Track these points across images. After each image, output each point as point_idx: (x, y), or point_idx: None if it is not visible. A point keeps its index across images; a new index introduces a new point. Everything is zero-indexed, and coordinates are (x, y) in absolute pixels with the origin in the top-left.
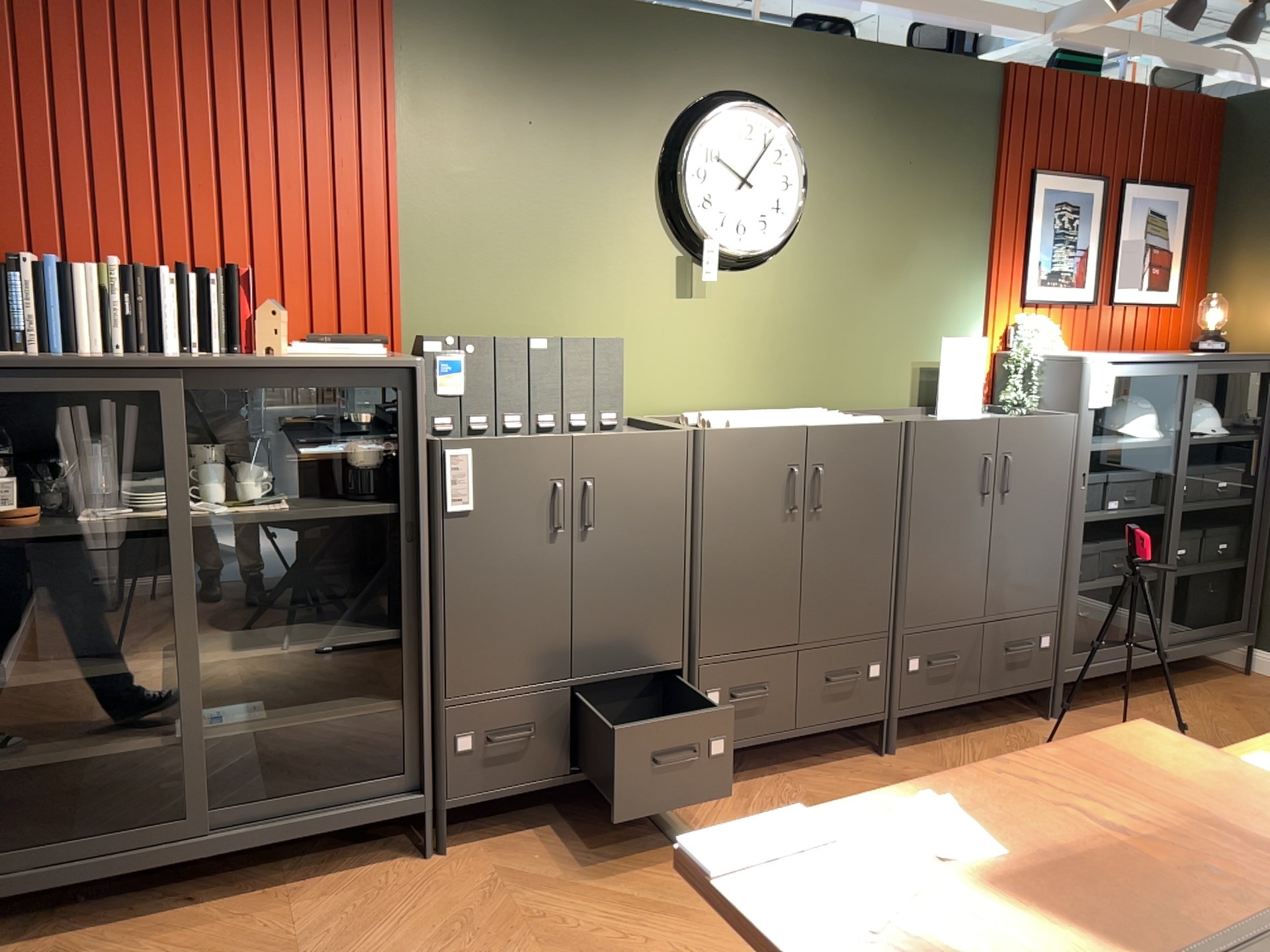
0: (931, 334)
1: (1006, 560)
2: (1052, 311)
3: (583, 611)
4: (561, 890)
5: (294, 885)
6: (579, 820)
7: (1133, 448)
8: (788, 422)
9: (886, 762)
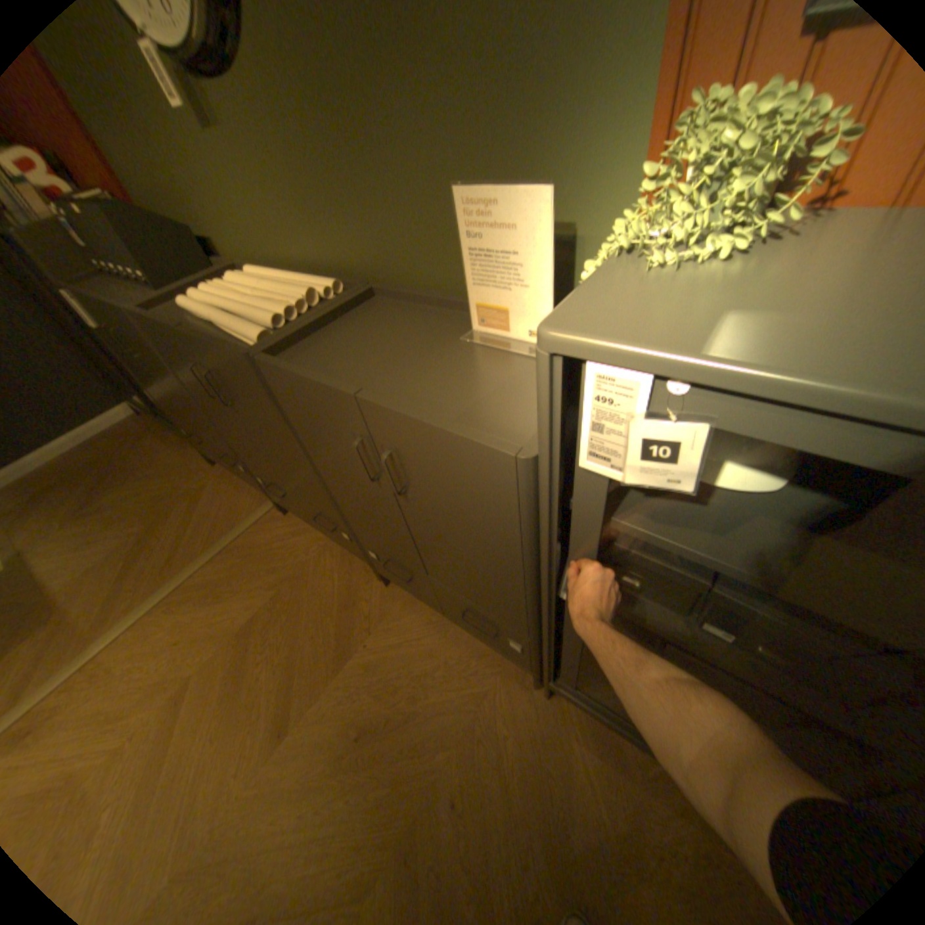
0: (507, 161)
1: (434, 553)
2: None
3: (174, 402)
4: (189, 513)
5: (187, 446)
6: (251, 488)
7: (789, 599)
8: (200, 314)
9: (372, 585)
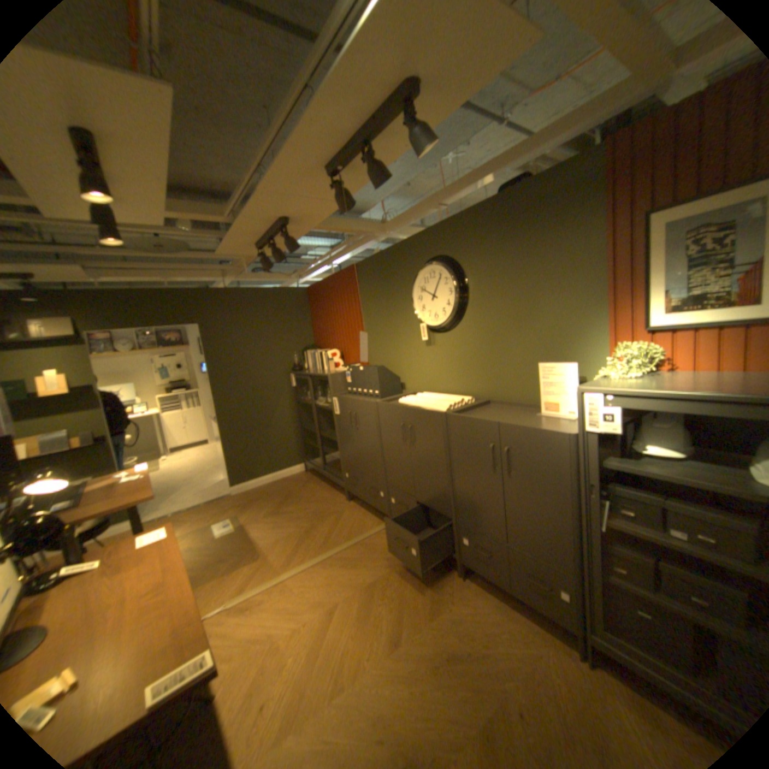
0: (558, 358)
1: (518, 517)
2: (700, 333)
3: (360, 452)
4: (335, 522)
5: (333, 491)
6: (372, 516)
7: (688, 486)
8: (413, 404)
9: (454, 579)
